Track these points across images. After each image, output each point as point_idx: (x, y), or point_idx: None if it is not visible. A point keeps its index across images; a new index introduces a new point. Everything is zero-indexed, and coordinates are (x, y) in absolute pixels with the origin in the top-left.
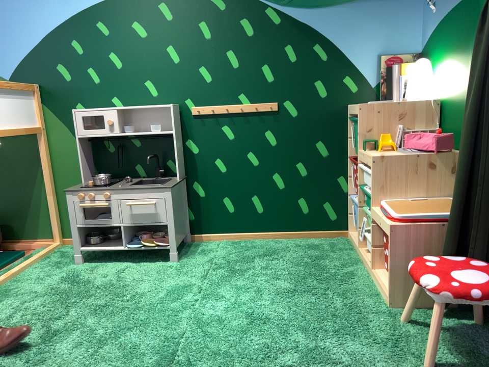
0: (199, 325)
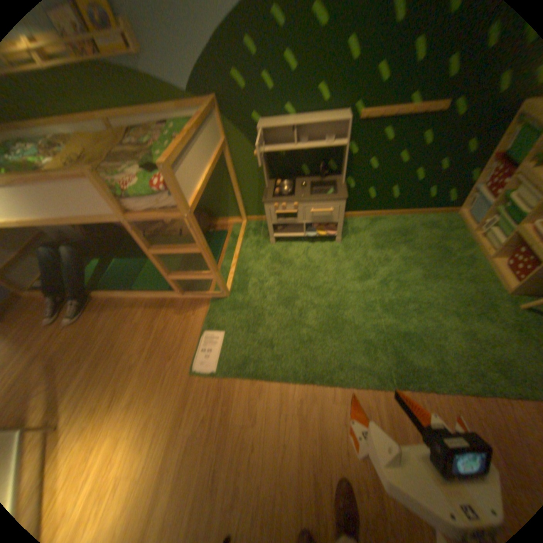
0: (385, 306)
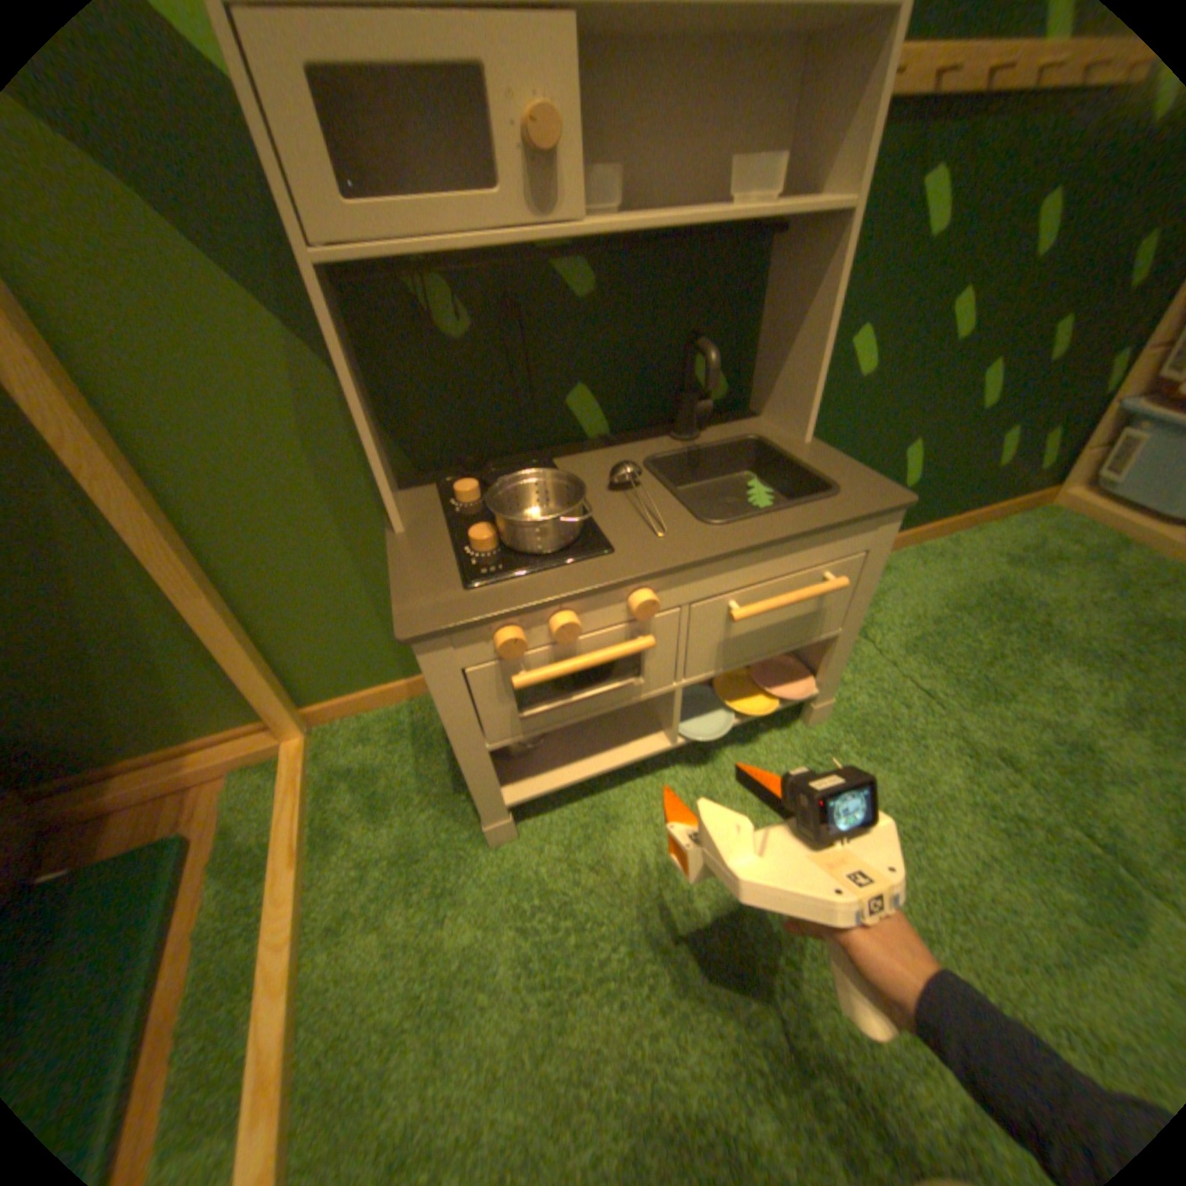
0: None
